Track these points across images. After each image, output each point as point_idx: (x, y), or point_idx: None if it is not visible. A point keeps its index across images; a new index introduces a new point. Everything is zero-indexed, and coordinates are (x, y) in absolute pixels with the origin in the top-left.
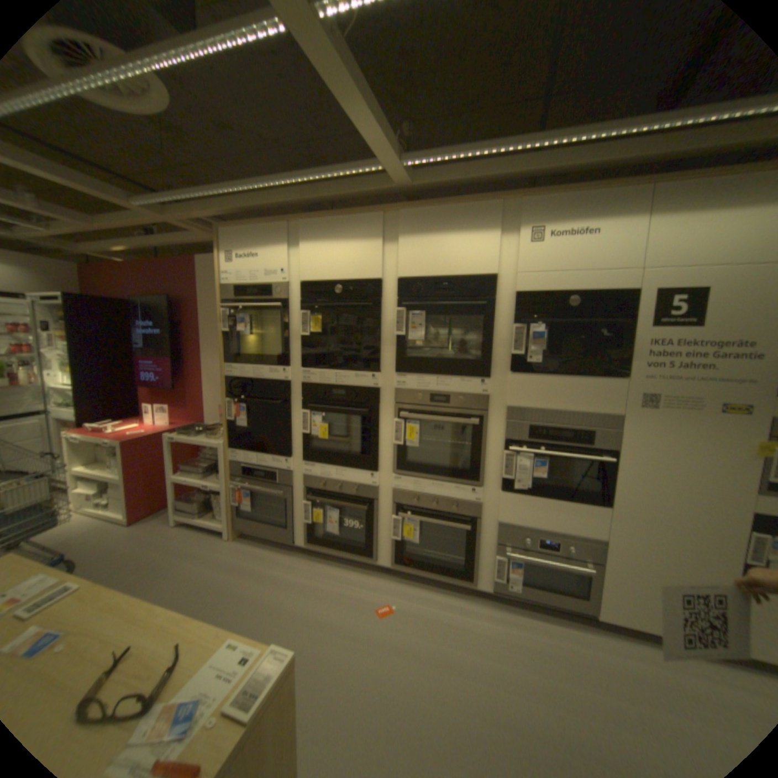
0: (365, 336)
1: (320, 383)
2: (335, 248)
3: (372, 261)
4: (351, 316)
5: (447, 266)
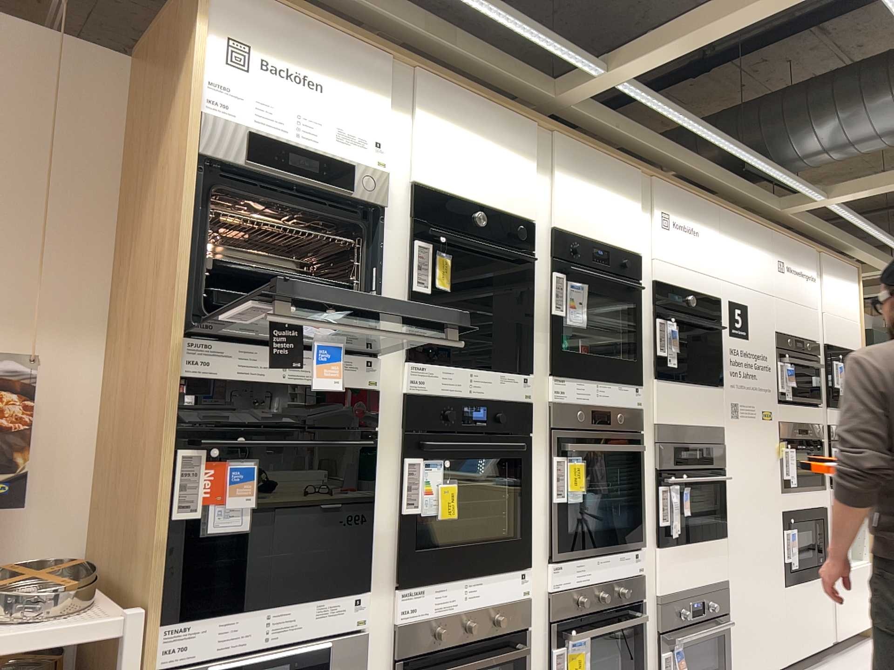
0: (491, 309)
1: (444, 390)
2: (475, 152)
3: (522, 195)
4: (477, 271)
5: (596, 231)
